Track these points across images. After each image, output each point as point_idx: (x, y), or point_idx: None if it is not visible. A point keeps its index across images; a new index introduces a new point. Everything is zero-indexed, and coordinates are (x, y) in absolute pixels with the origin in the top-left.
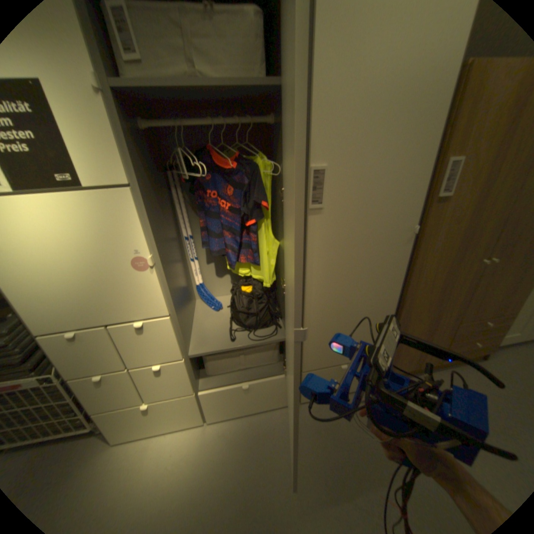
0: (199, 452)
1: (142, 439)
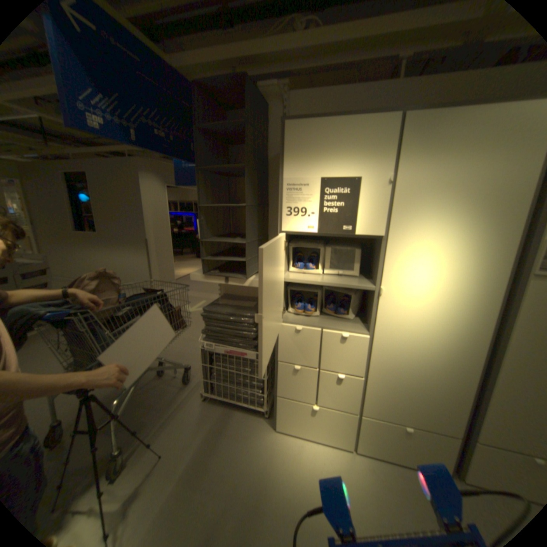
0: (351, 474)
1: (300, 438)
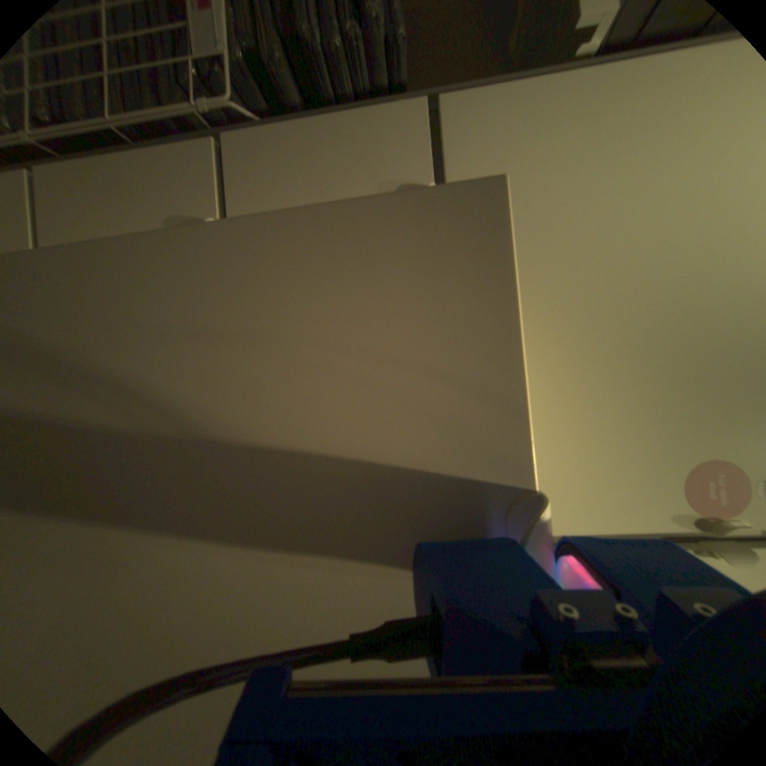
0: None
1: None
